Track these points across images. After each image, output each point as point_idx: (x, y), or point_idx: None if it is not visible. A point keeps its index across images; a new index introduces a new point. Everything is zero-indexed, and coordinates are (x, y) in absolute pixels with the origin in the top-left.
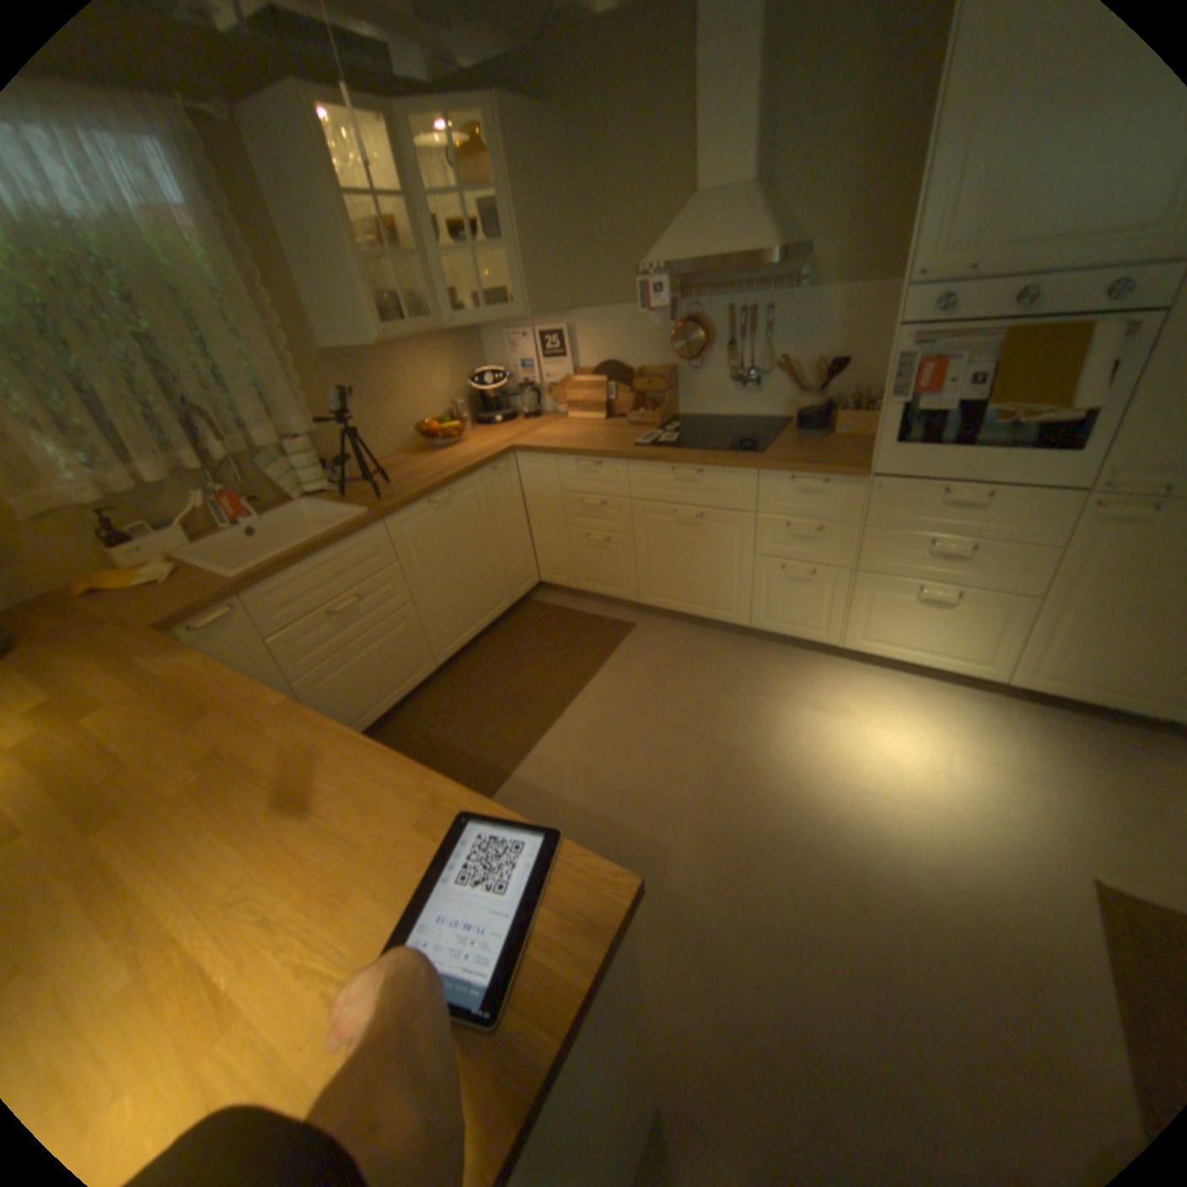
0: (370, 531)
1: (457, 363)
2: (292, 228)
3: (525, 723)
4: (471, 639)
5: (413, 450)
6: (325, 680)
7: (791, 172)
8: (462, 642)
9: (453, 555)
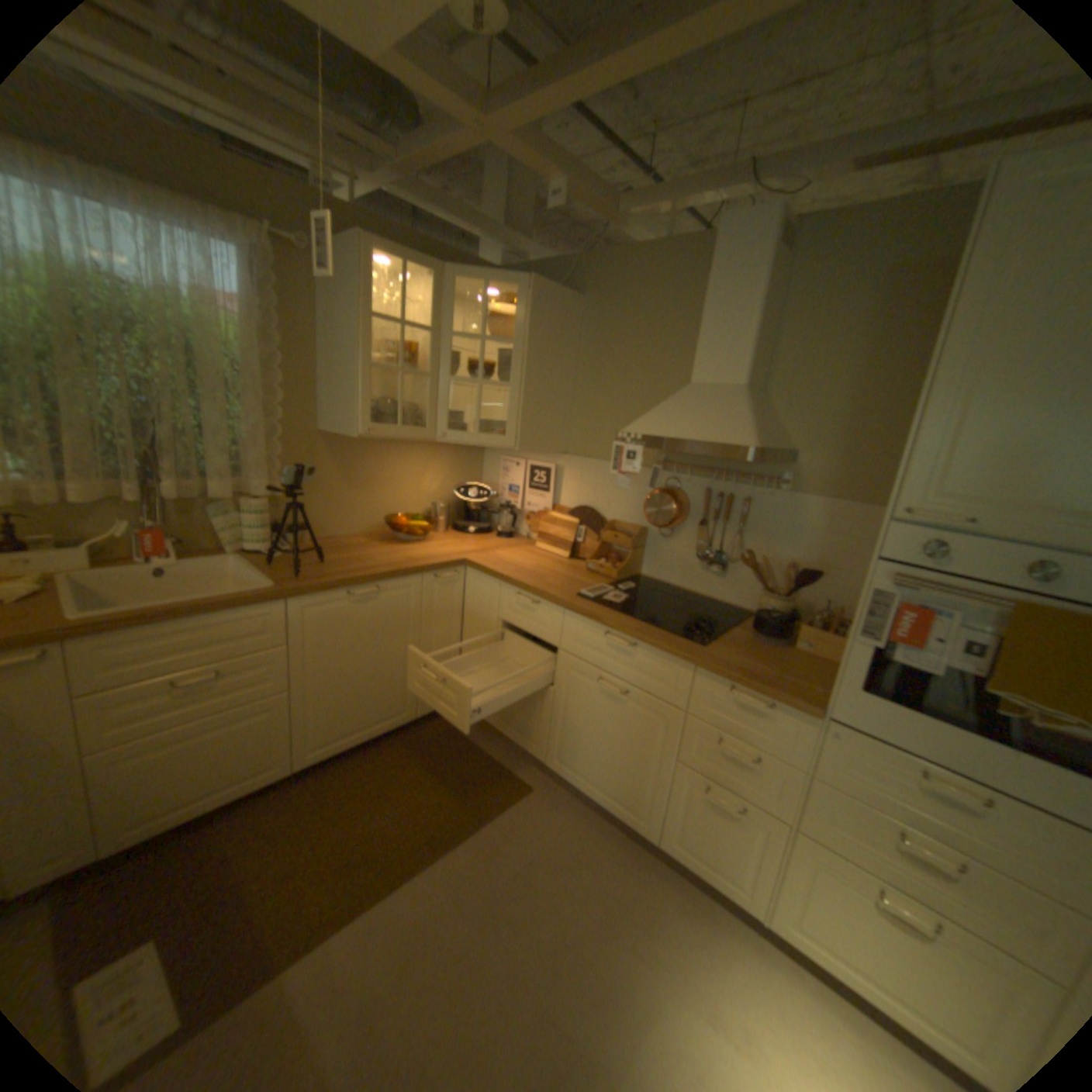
0: (264, 608)
1: (452, 472)
2: (327, 333)
3: (343, 890)
4: (349, 749)
5: (377, 536)
6: (133, 762)
7: (786, 387)
8: (335, 750)
9: (358, 653)
